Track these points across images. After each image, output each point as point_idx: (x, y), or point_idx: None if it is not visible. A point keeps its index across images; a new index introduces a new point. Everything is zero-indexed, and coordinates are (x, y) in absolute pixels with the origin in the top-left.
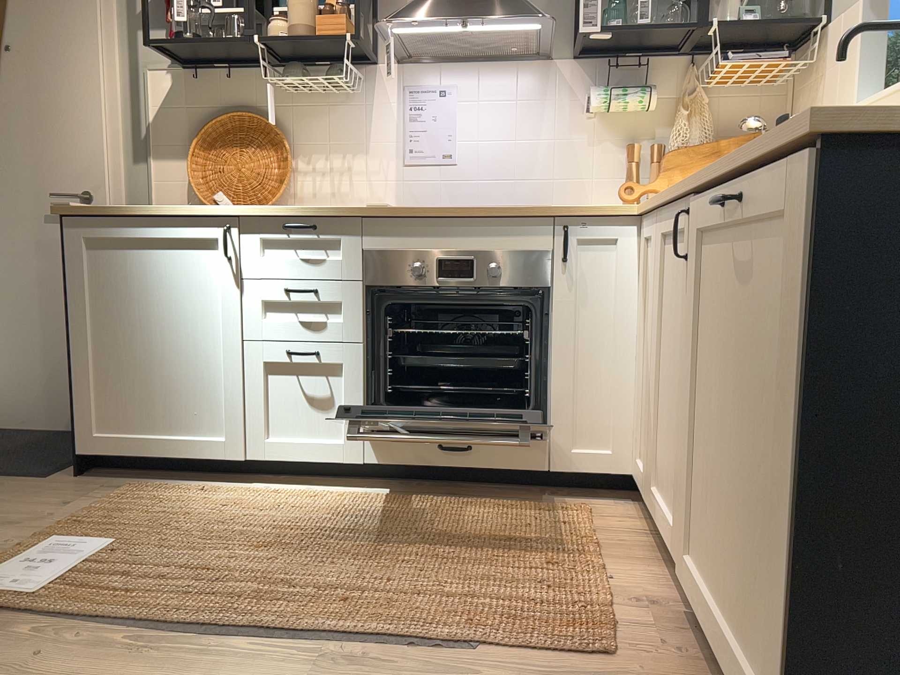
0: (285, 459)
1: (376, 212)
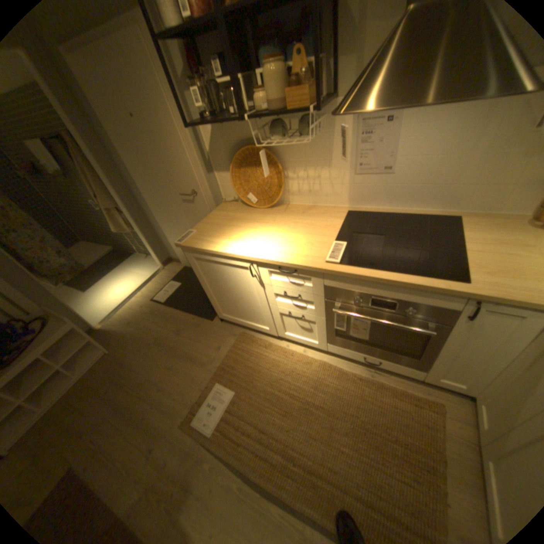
0: (293, 339)
1: (332, 272)
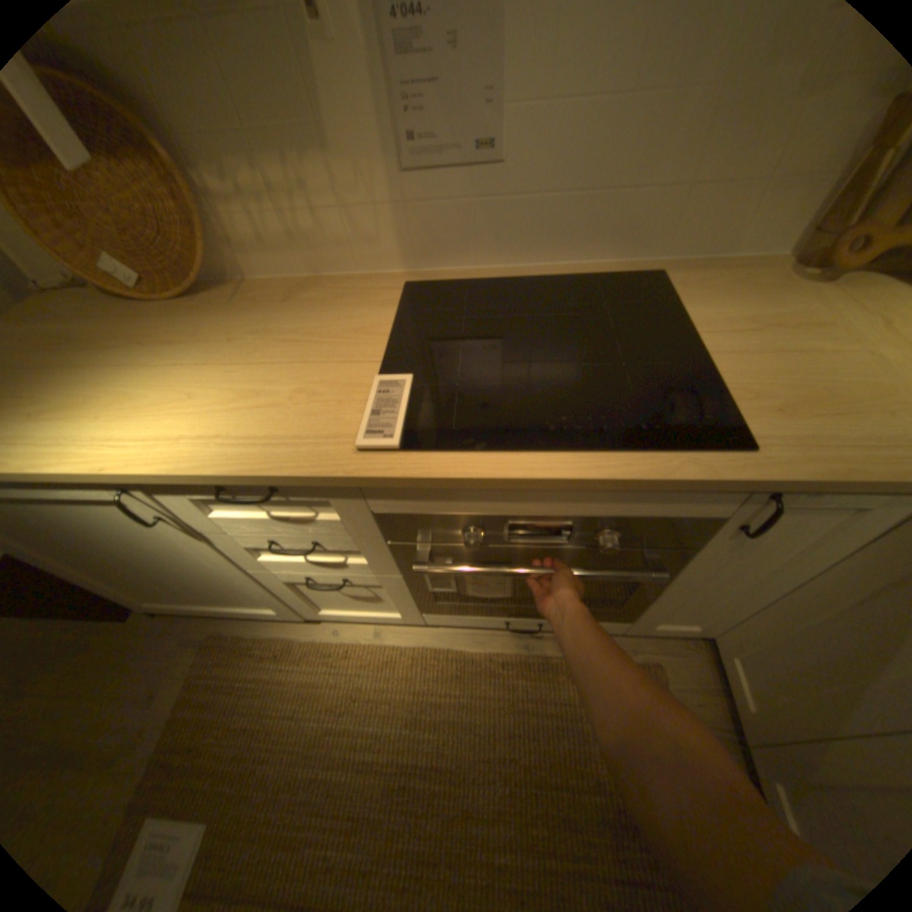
0: (343, 619)
1: (383, 482)
